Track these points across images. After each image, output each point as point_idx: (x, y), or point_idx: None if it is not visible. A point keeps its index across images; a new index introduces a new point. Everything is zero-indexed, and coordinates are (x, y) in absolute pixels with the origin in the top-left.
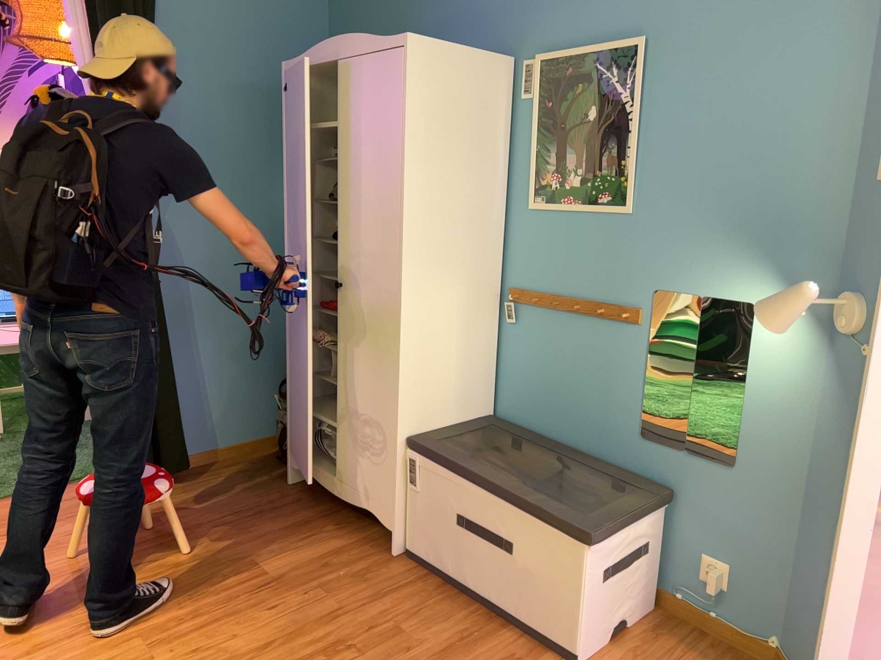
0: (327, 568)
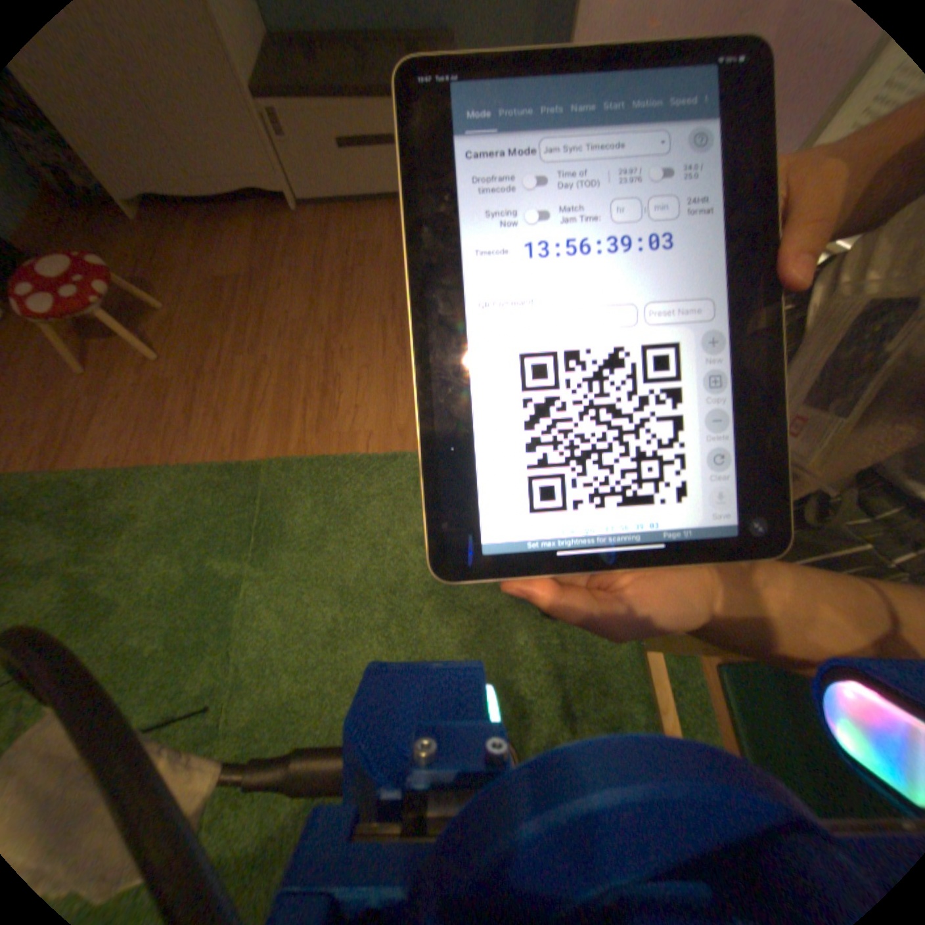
0: (267, 244)
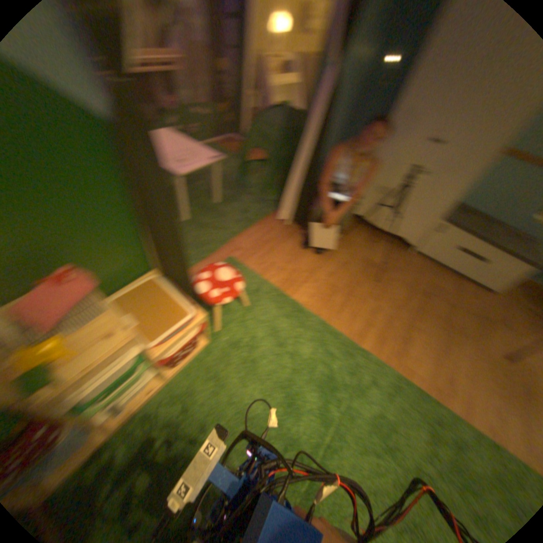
0: (395, 261)
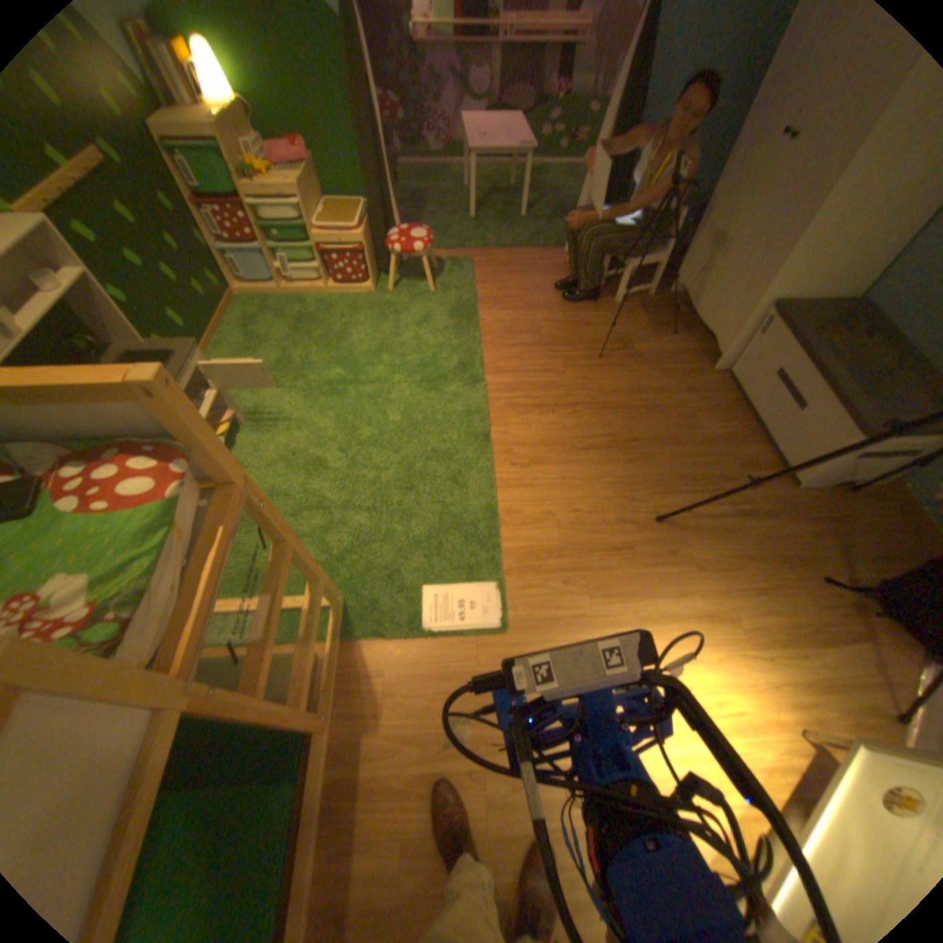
0: (668, 363)
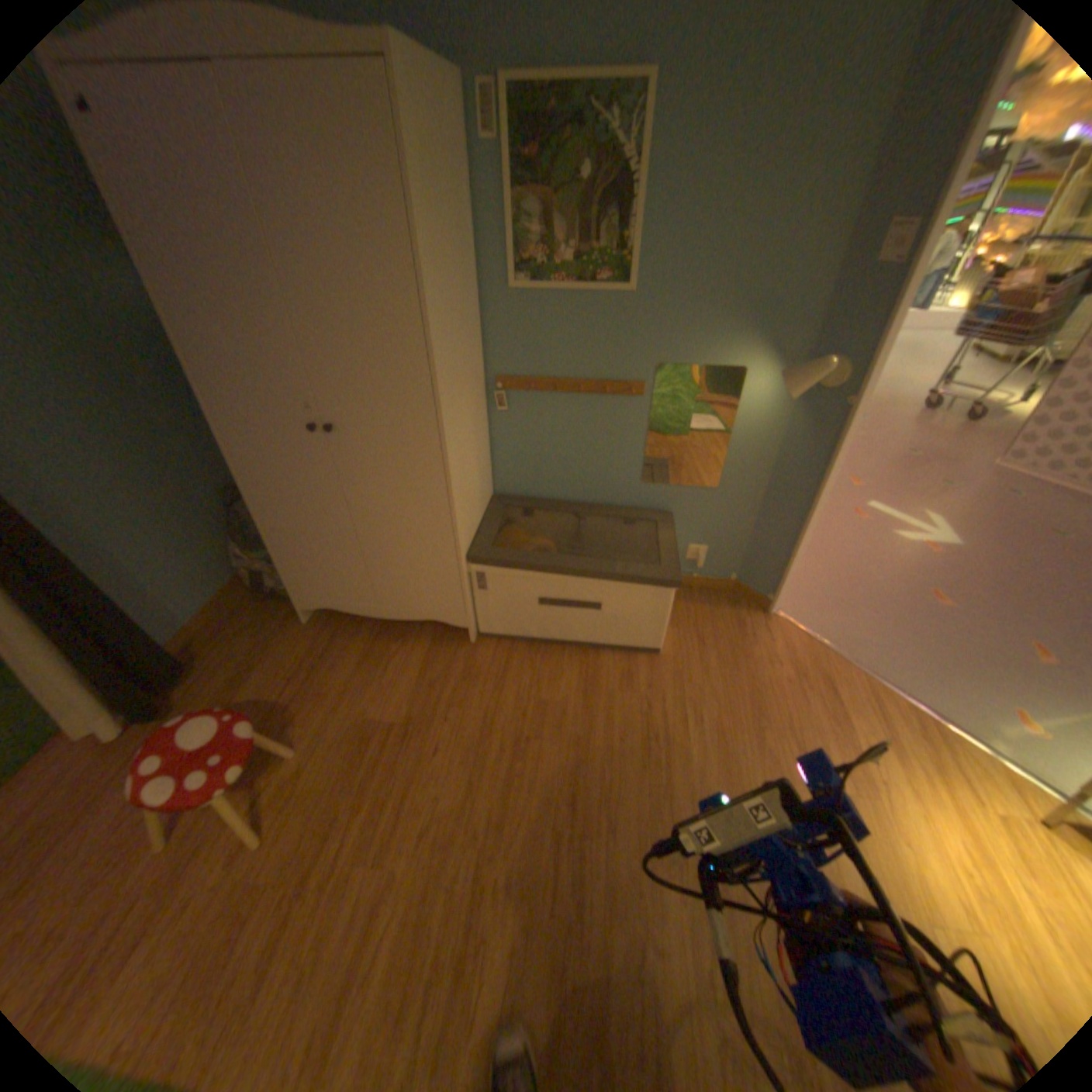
0: (436, 684)
